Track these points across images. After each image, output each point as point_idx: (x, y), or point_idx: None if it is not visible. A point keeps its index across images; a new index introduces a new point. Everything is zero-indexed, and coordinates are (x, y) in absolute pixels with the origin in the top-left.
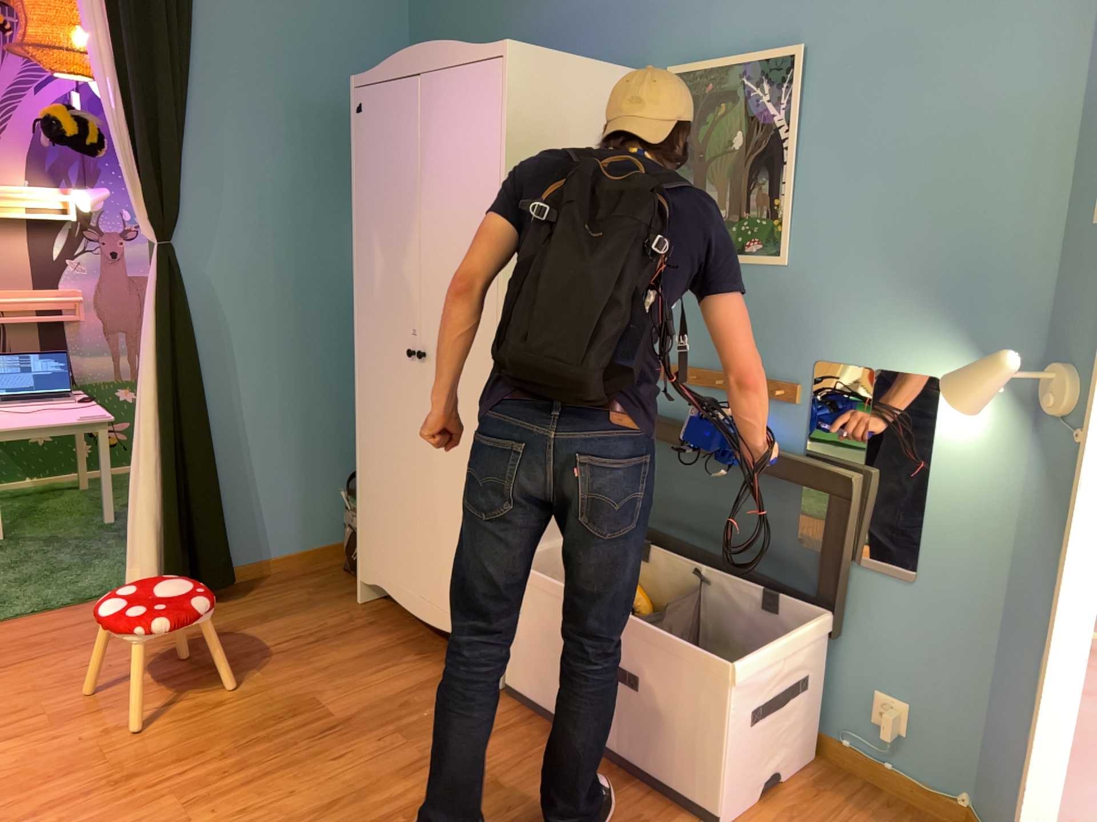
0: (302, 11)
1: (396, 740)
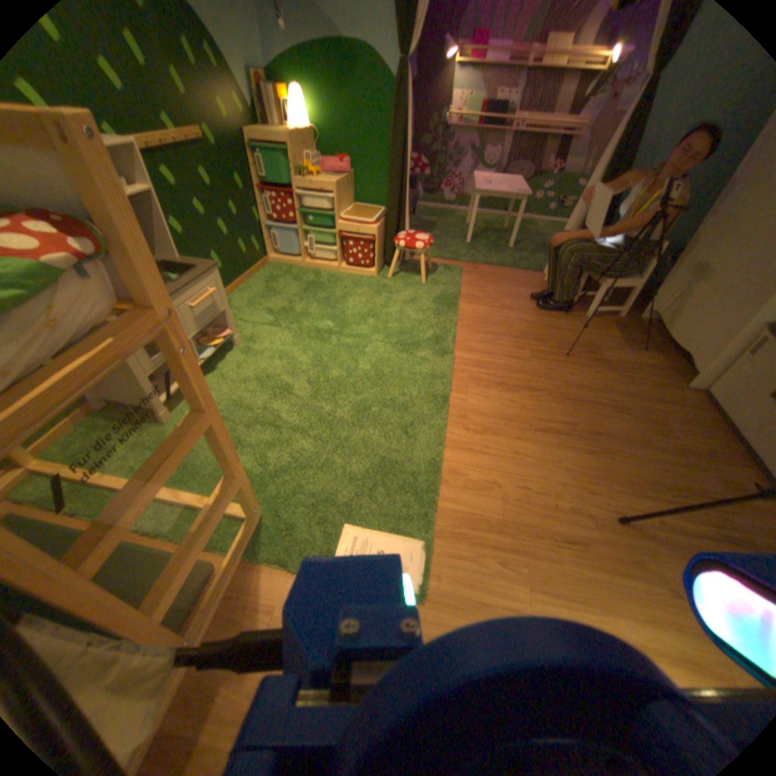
0: None
1: (622, 381)
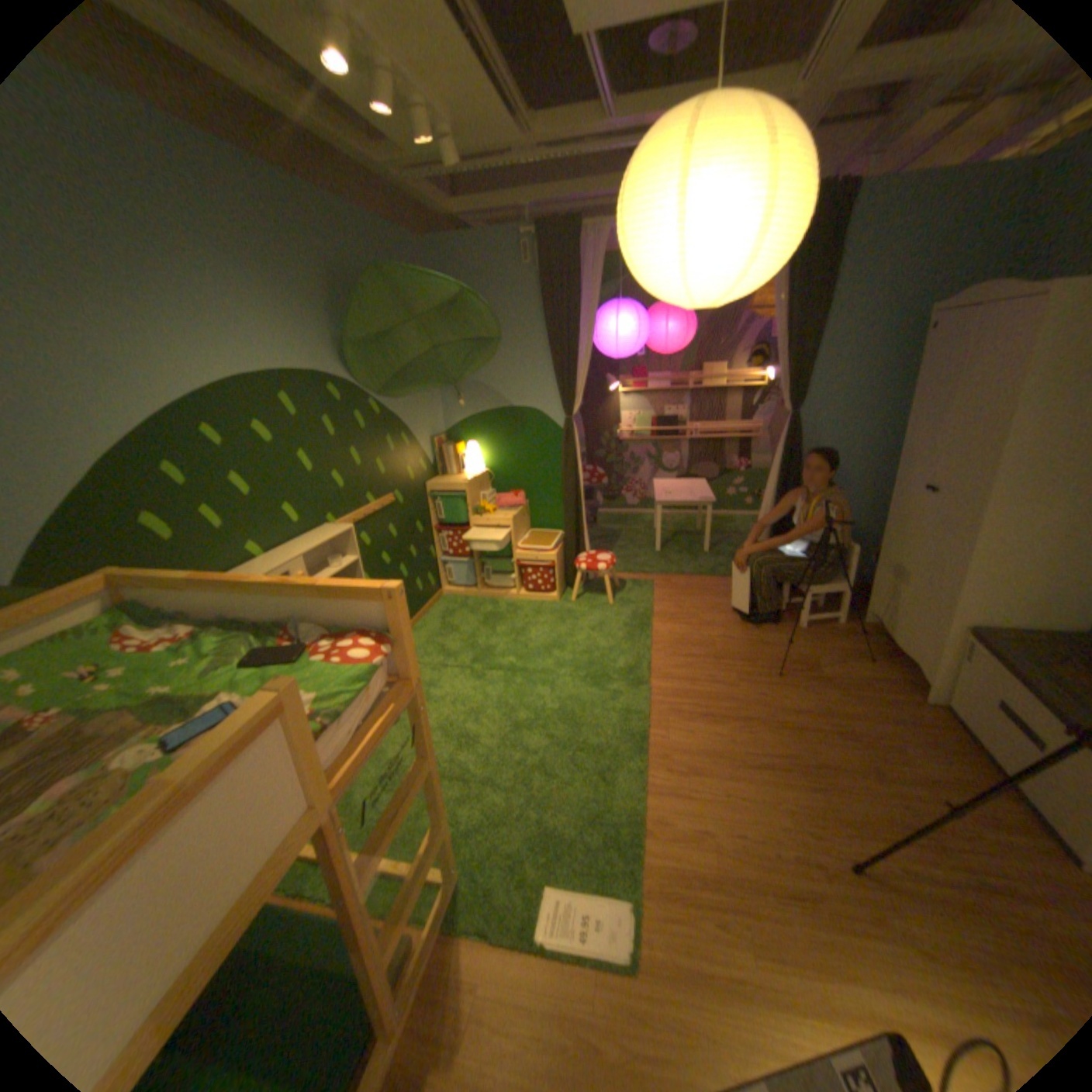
0: (915, 257)
1: (852, 703)
